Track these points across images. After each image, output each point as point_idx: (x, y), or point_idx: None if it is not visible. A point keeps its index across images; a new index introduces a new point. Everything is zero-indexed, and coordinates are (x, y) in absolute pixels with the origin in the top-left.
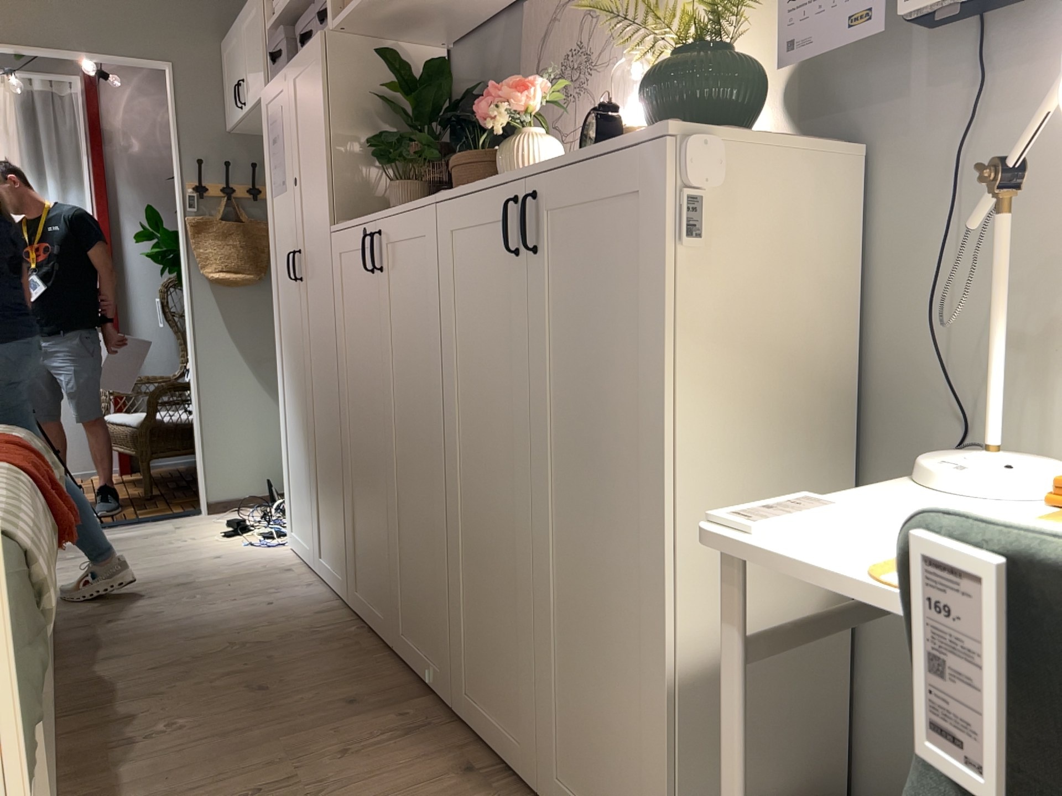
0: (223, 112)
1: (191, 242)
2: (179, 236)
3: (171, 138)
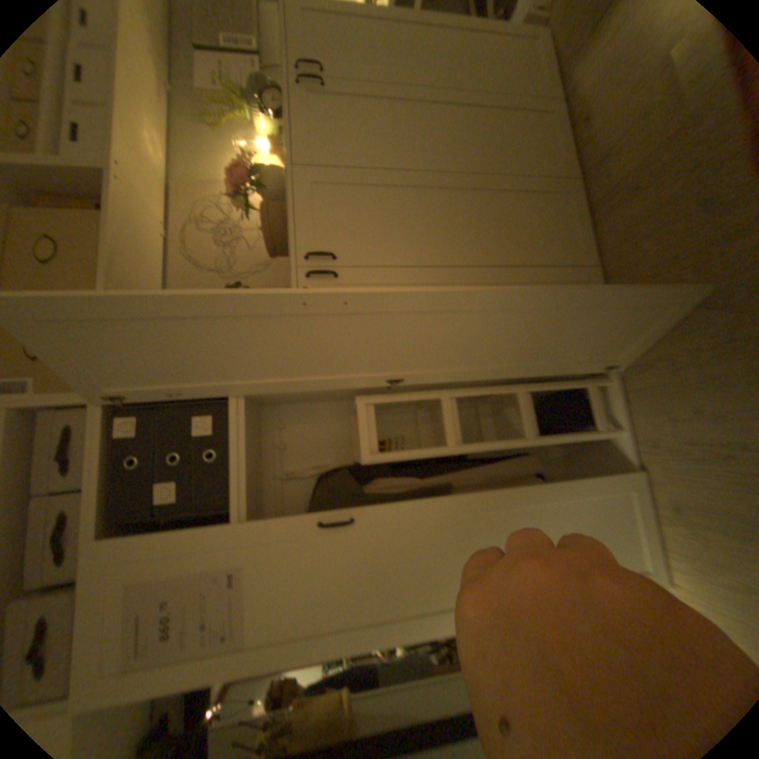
0: None
1: None
2: None
3: None
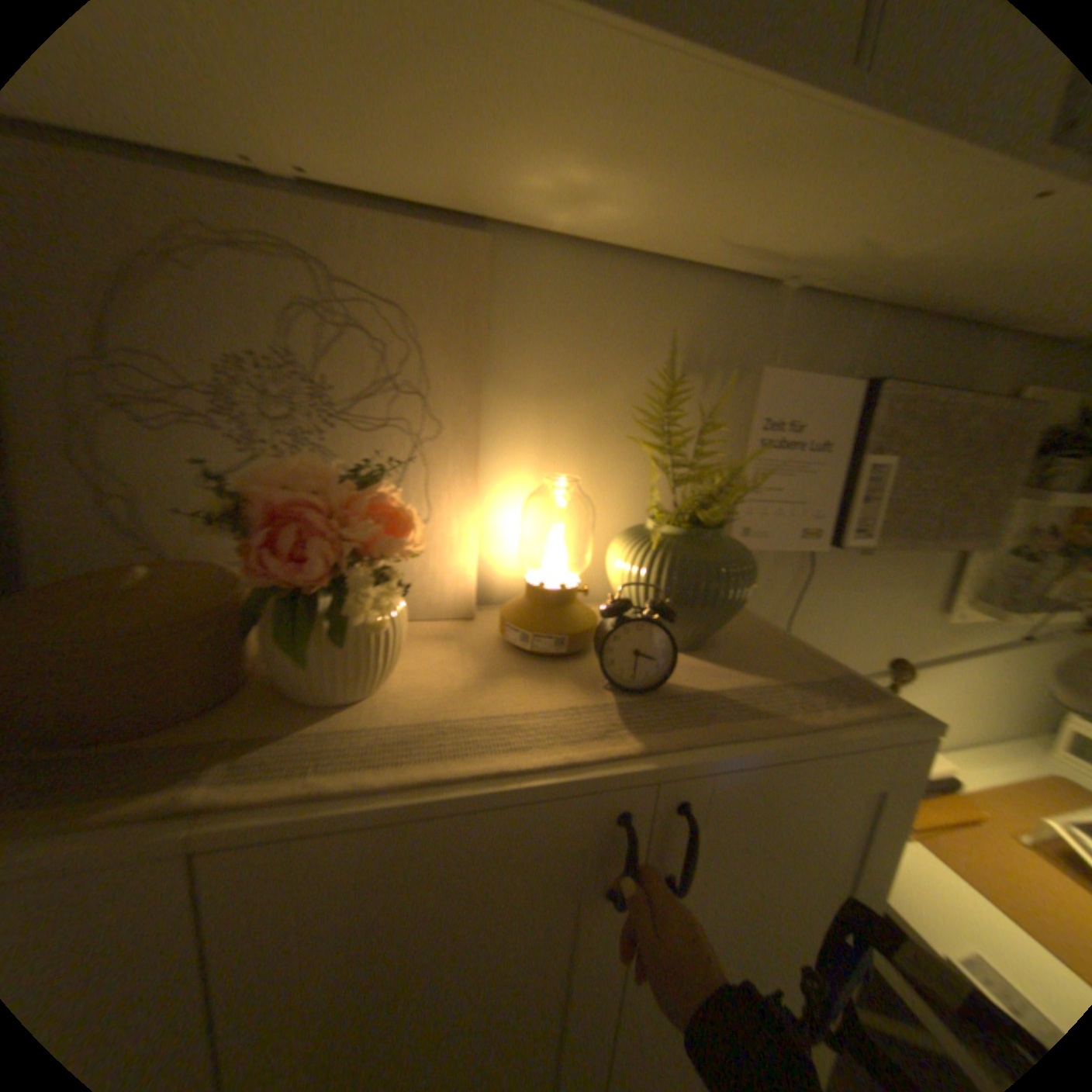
0: None
1: None
2: None
3: None
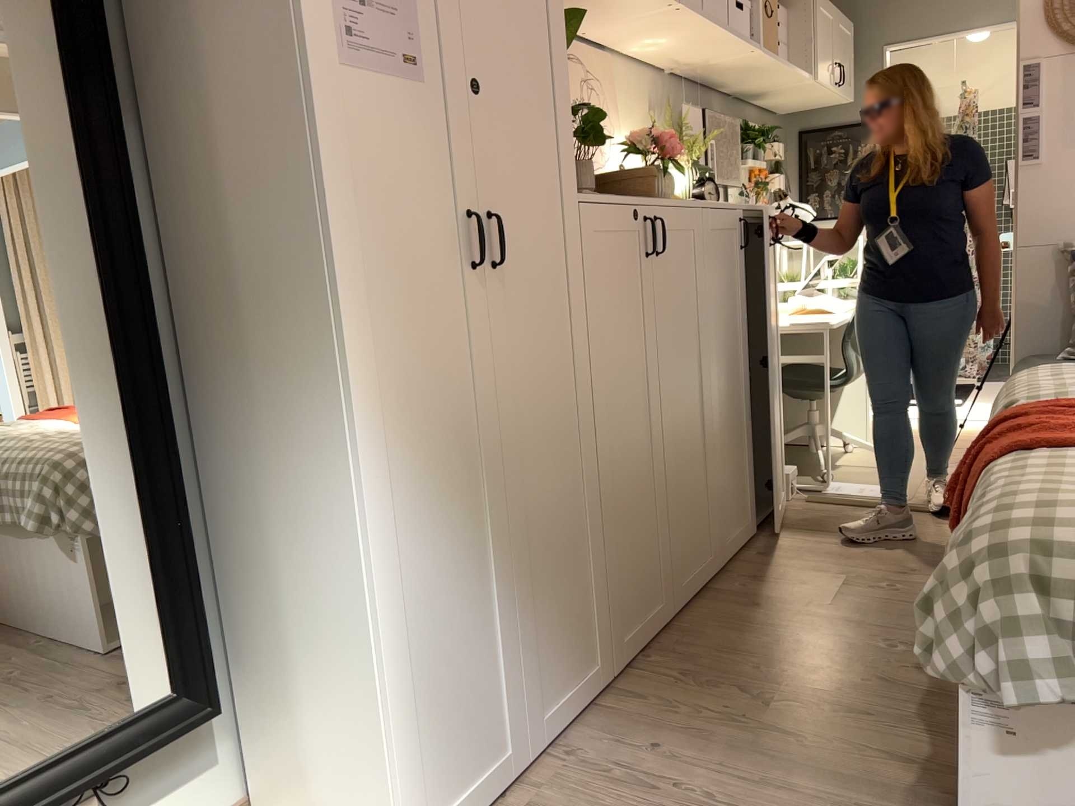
0: None
1: None
2: None
3: None
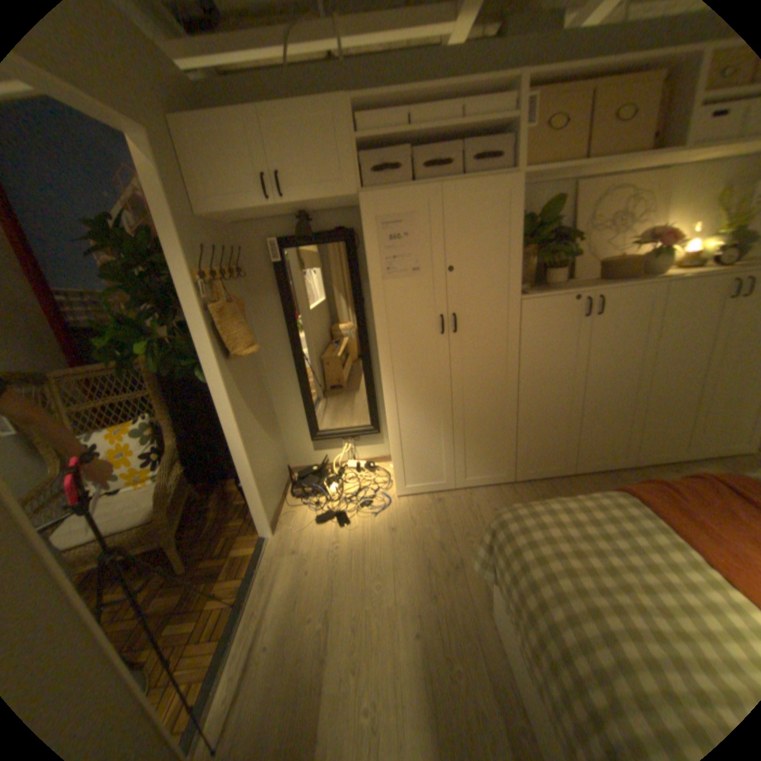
0: (188, 195)
1: (209, 328)
2: (189, 326)
3: (154, 221)
